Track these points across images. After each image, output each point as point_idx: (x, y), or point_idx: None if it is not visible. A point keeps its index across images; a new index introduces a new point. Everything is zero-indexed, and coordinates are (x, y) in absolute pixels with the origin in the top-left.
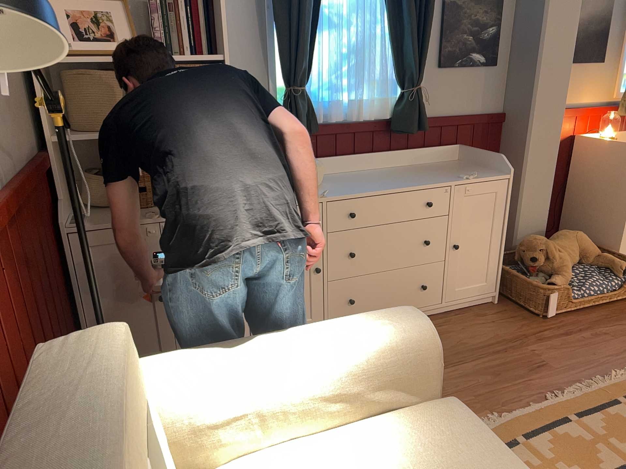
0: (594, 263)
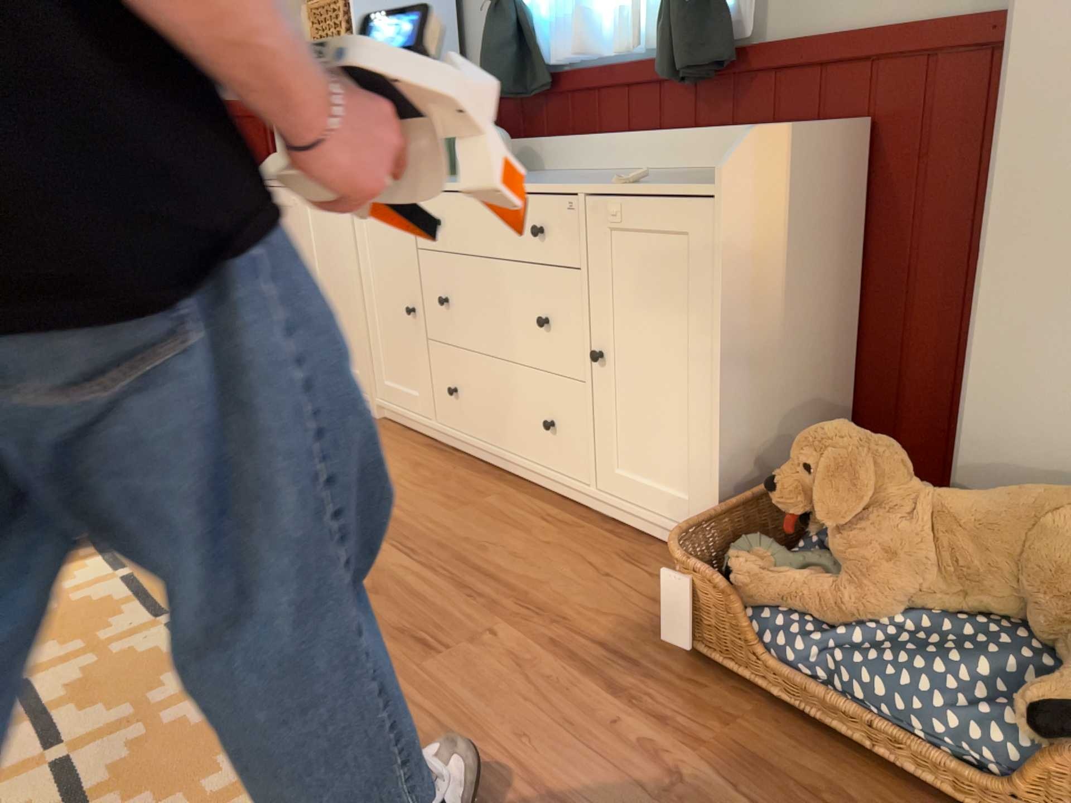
0: (1063, 651)
